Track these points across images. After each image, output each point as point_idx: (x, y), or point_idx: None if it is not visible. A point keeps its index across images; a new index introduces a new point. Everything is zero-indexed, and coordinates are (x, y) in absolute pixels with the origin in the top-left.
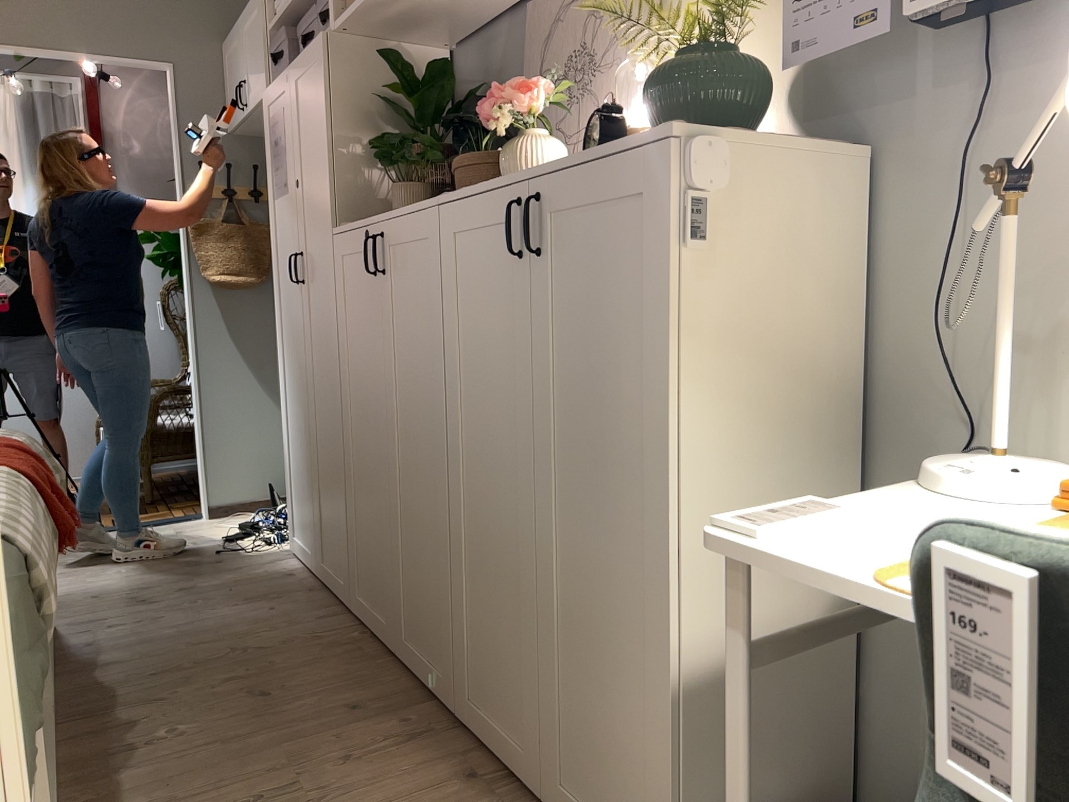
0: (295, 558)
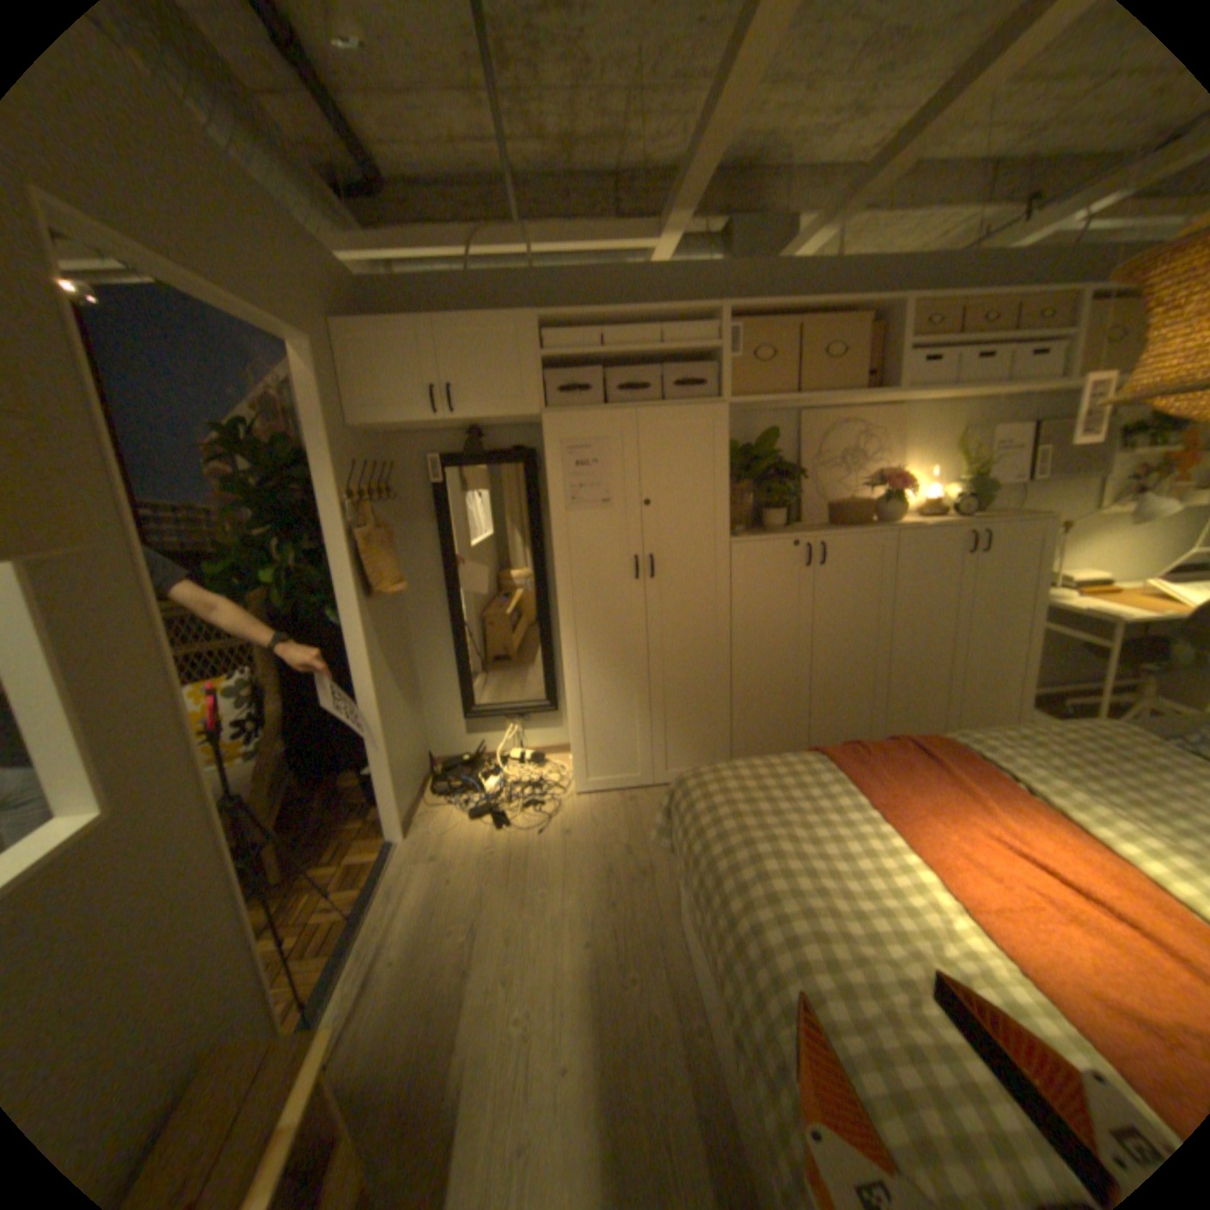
0: (594, 794)
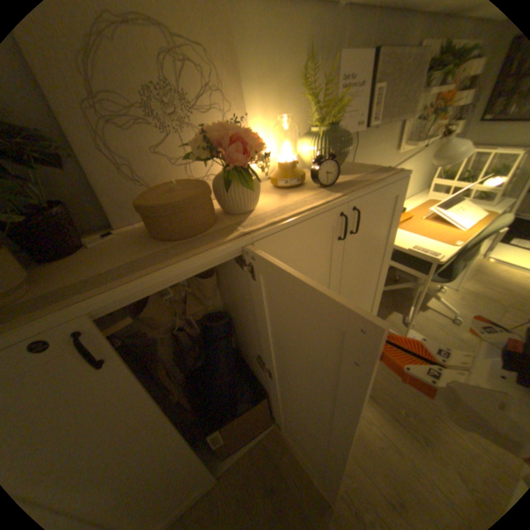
0: None
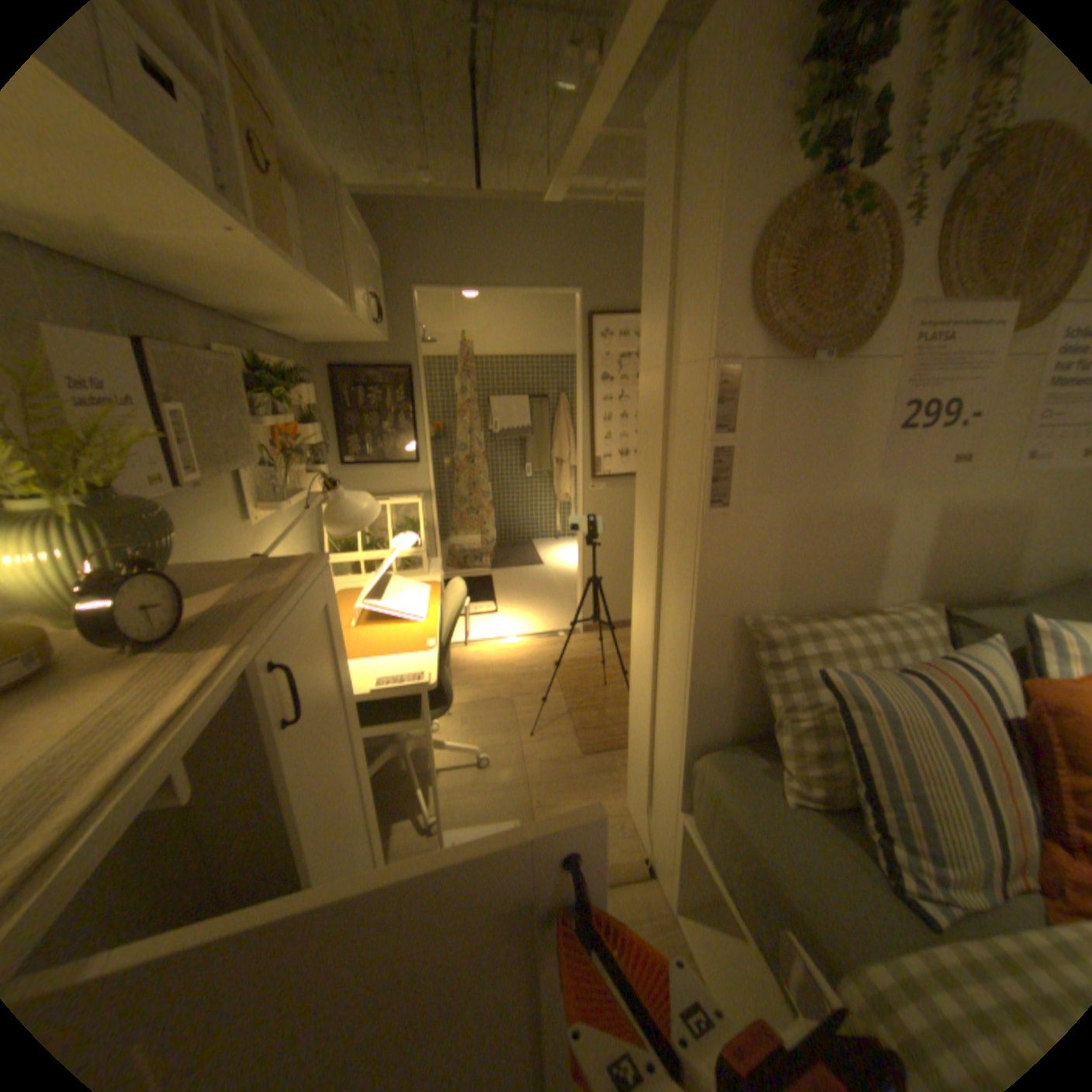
0: None
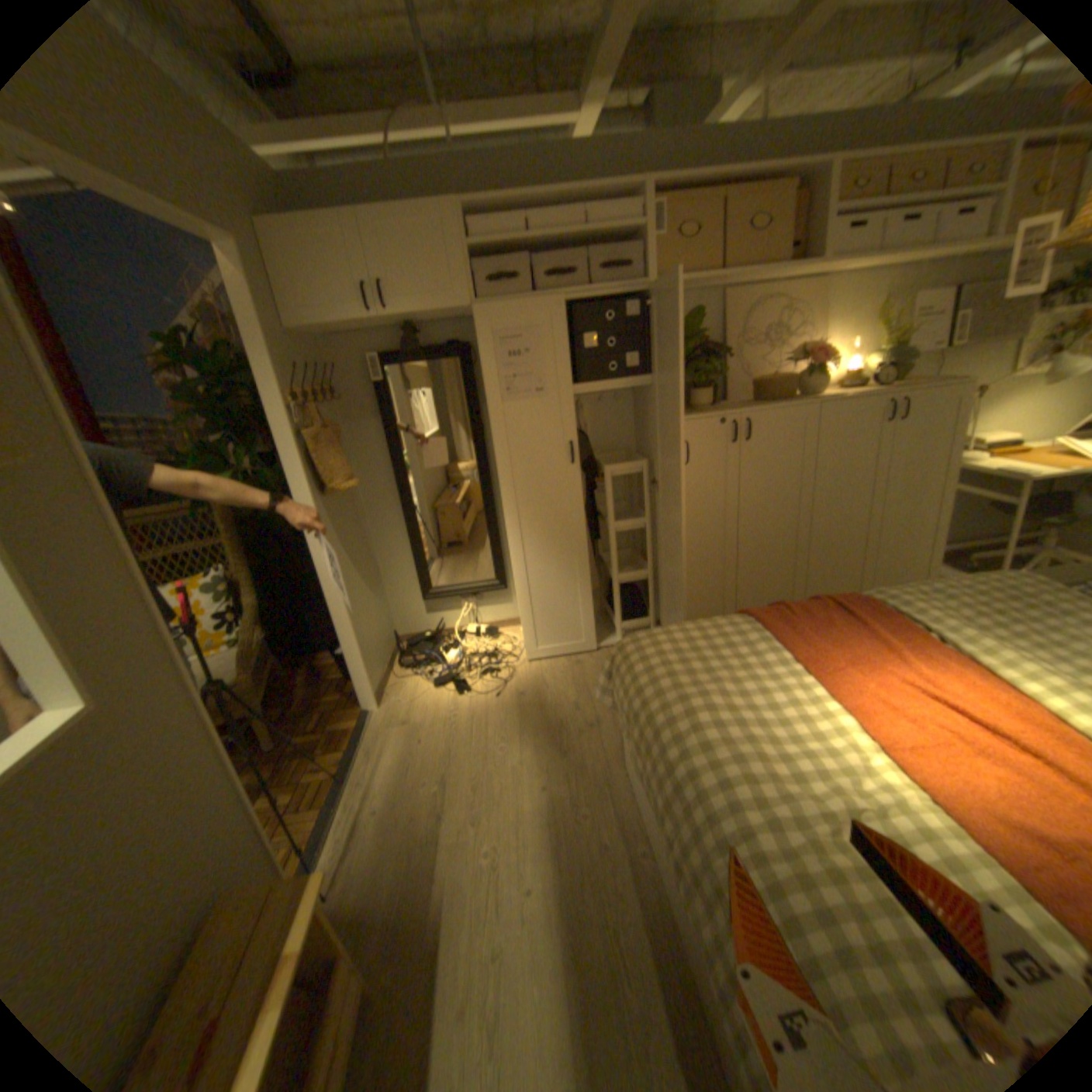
0: (545, 660)
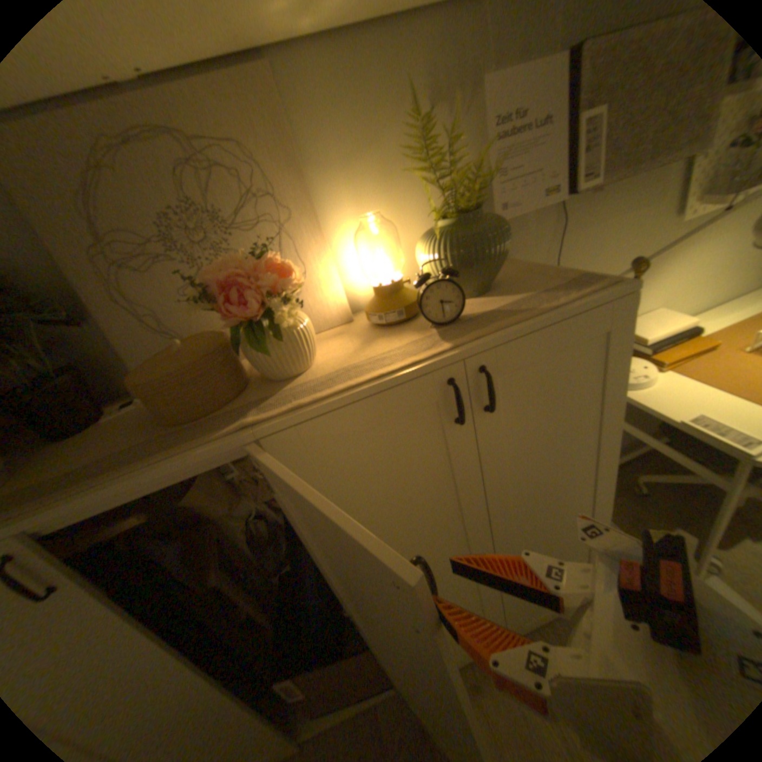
0: None
